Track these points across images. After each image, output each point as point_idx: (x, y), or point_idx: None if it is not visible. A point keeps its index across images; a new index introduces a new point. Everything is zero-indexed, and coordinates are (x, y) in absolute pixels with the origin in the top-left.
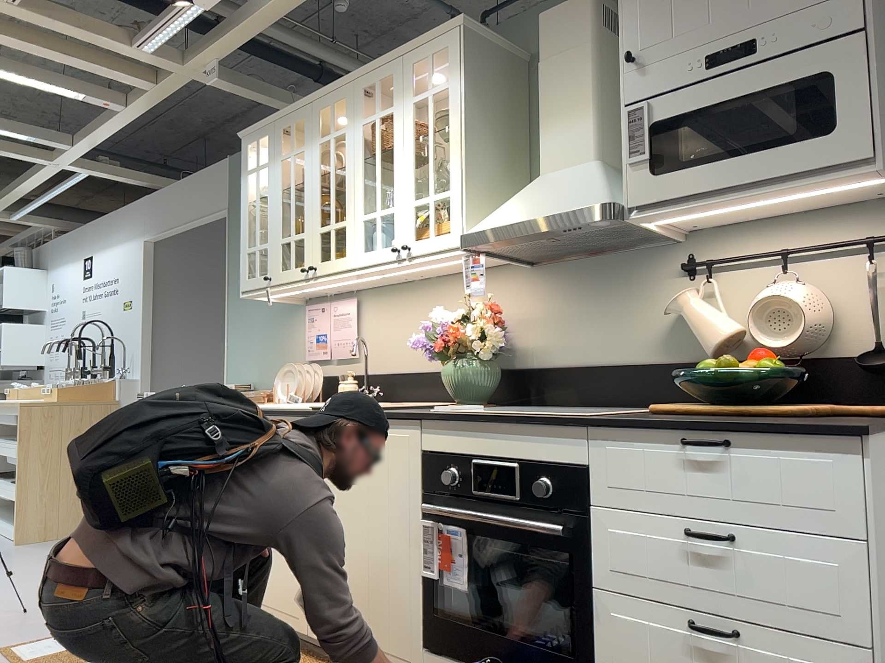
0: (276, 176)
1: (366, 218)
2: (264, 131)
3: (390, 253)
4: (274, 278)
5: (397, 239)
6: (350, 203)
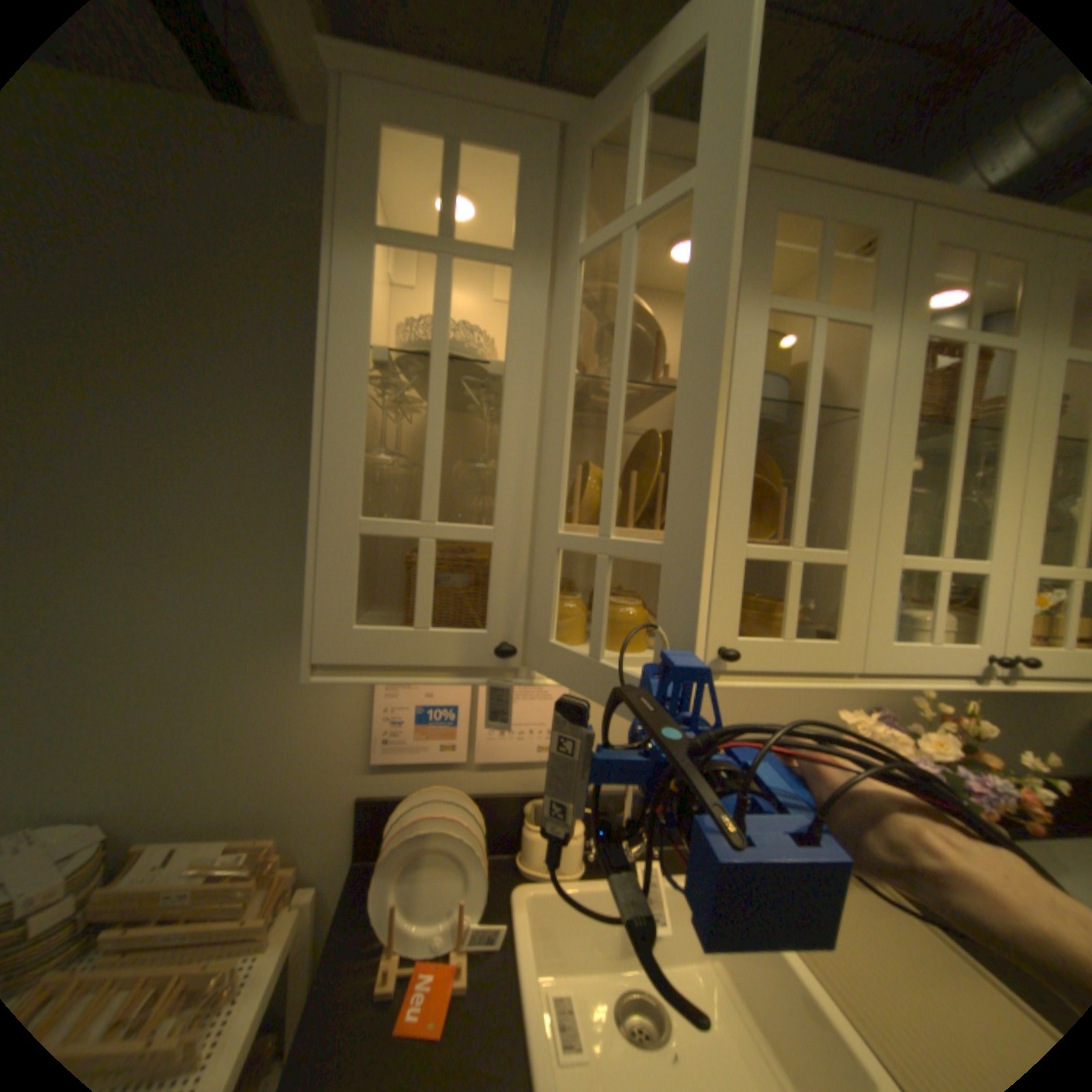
0: (556, 314)
1: (917, 566)
2: (496, 121)
3: (973, 662)
4: (531, 650)
5: (993, 636)
6: (872, 514)
